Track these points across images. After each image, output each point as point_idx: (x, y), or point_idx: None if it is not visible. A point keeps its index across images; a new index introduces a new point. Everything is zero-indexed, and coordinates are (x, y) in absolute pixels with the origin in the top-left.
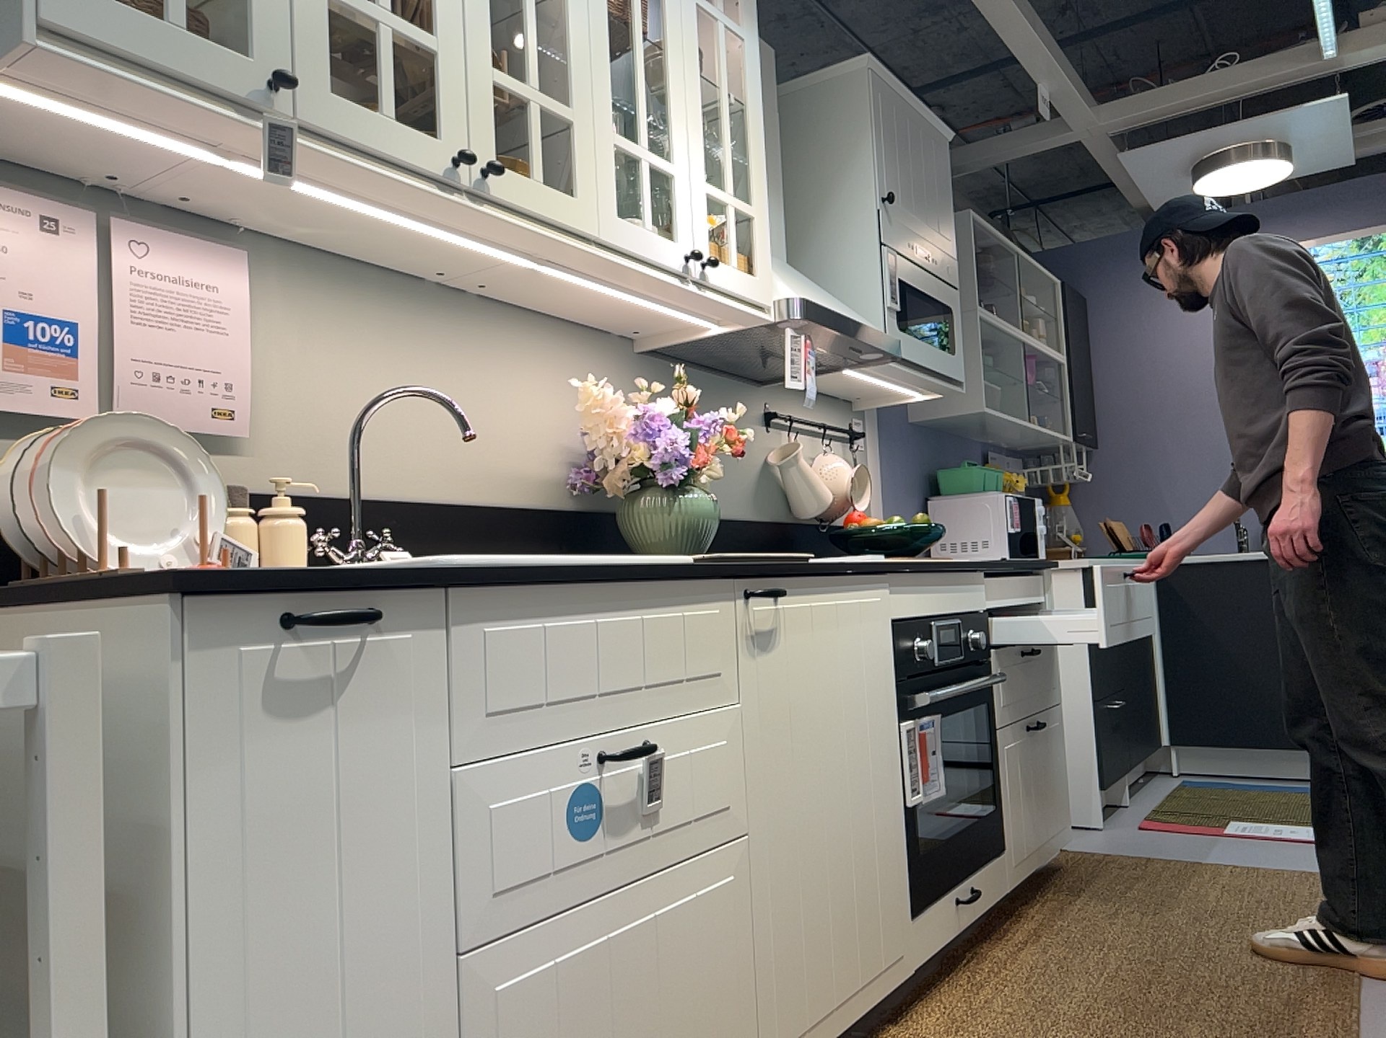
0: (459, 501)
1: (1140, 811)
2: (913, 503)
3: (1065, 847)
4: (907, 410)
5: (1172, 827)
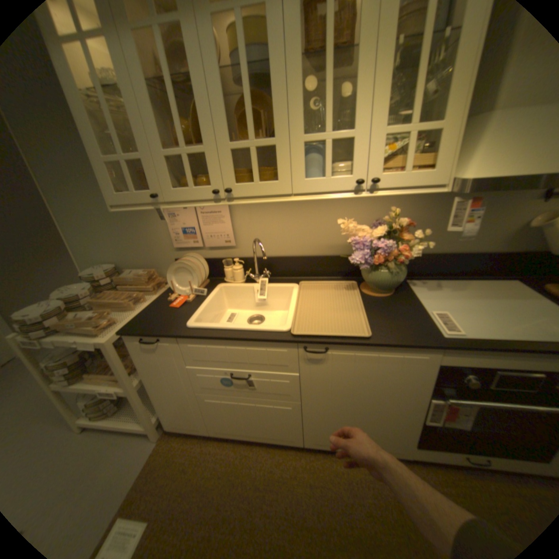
0: (305, 255)
1: None
2: None
3: None
4: None
5: None
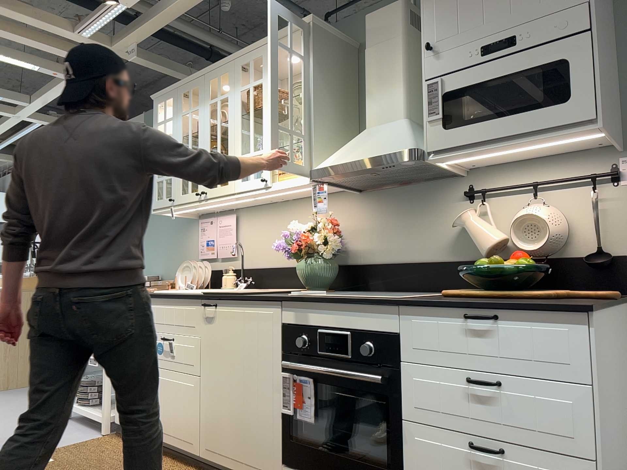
0: (283, 266)
1: None
2: None
3: None
4: None
5: None
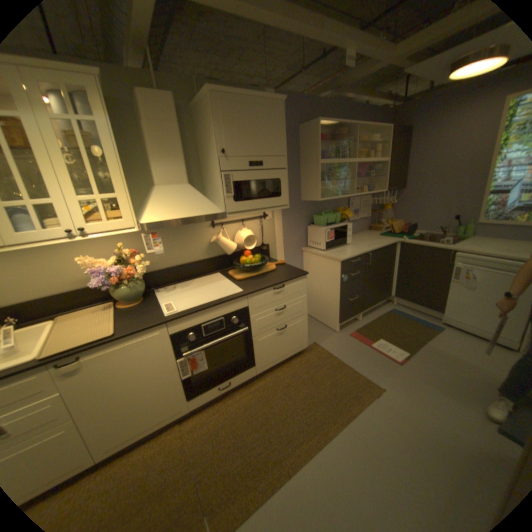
0: (56, 293)
1: (360, 325)
2: (299, 228)
3: (317, 341)
4: (298, 197)
5: (359, 338)
